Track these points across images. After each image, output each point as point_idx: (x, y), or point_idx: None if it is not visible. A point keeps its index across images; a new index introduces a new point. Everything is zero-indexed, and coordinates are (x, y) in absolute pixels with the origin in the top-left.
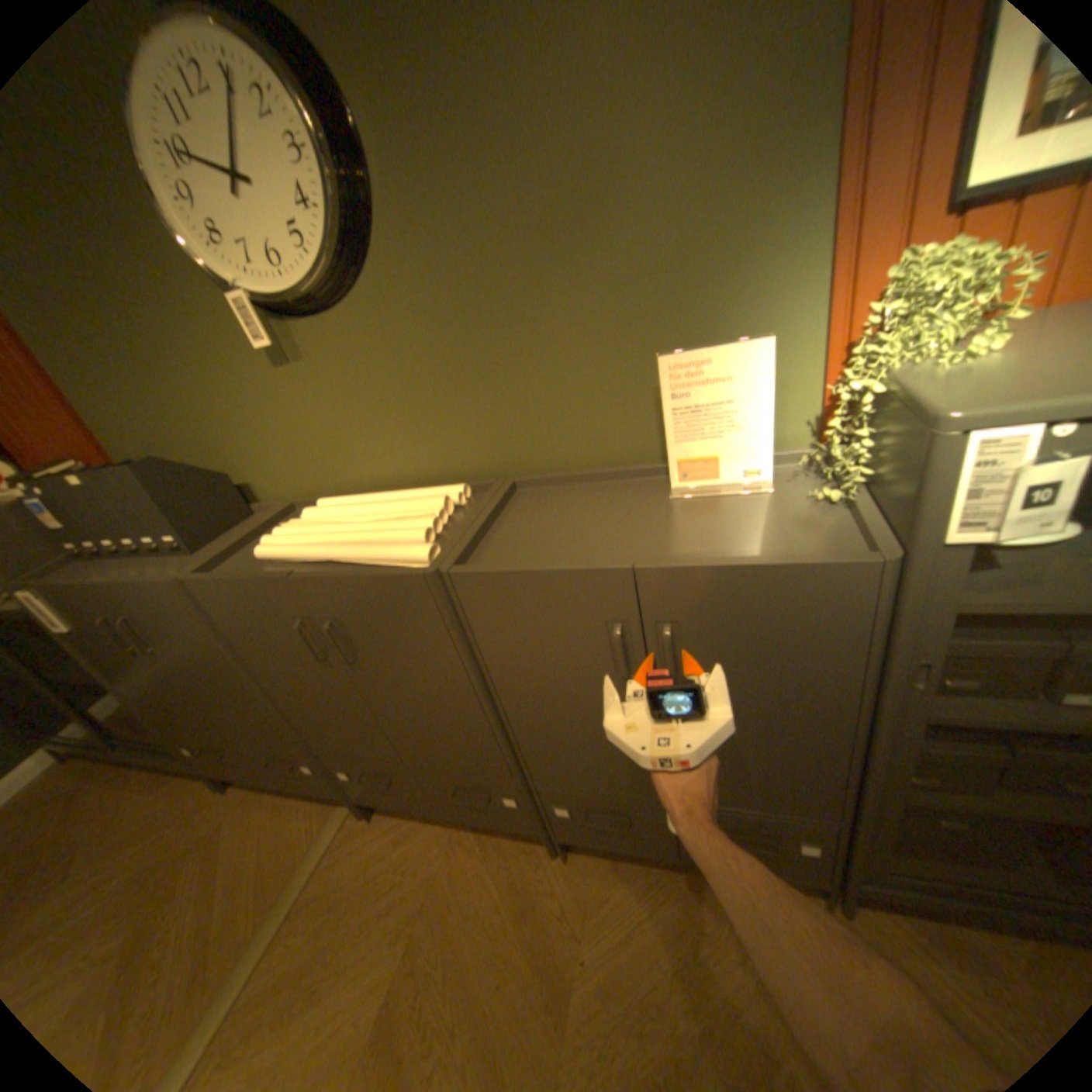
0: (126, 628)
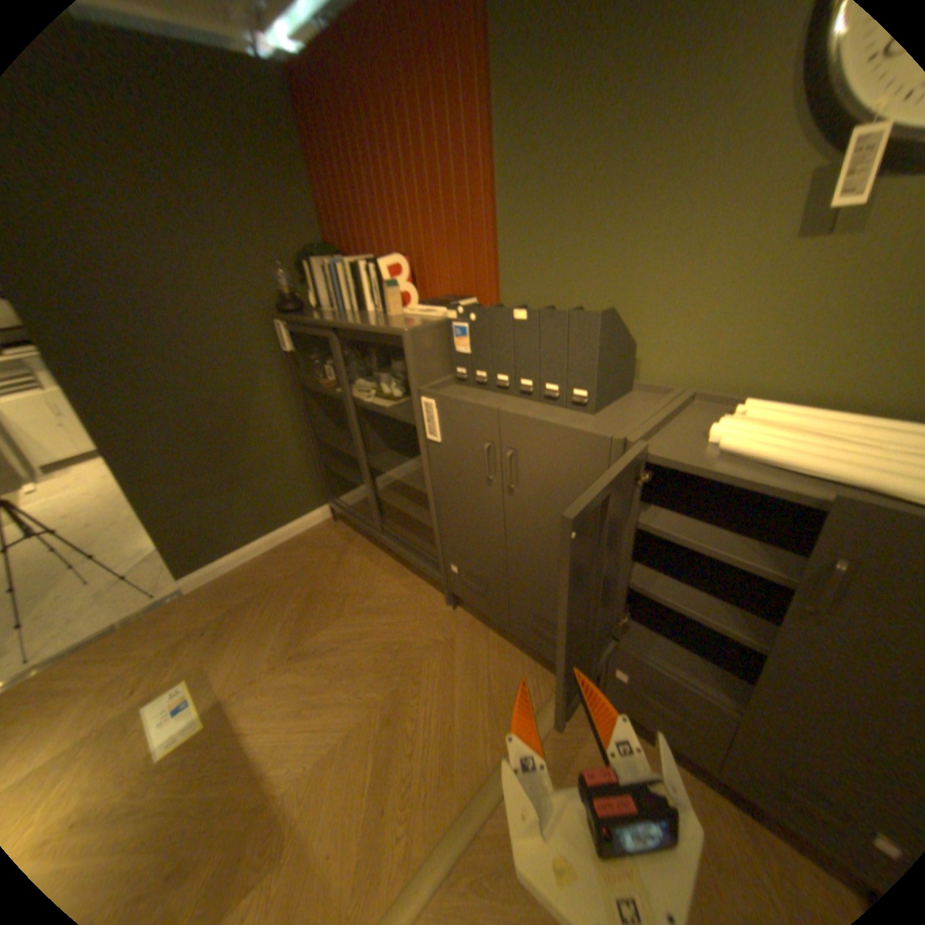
0: (510, 460)
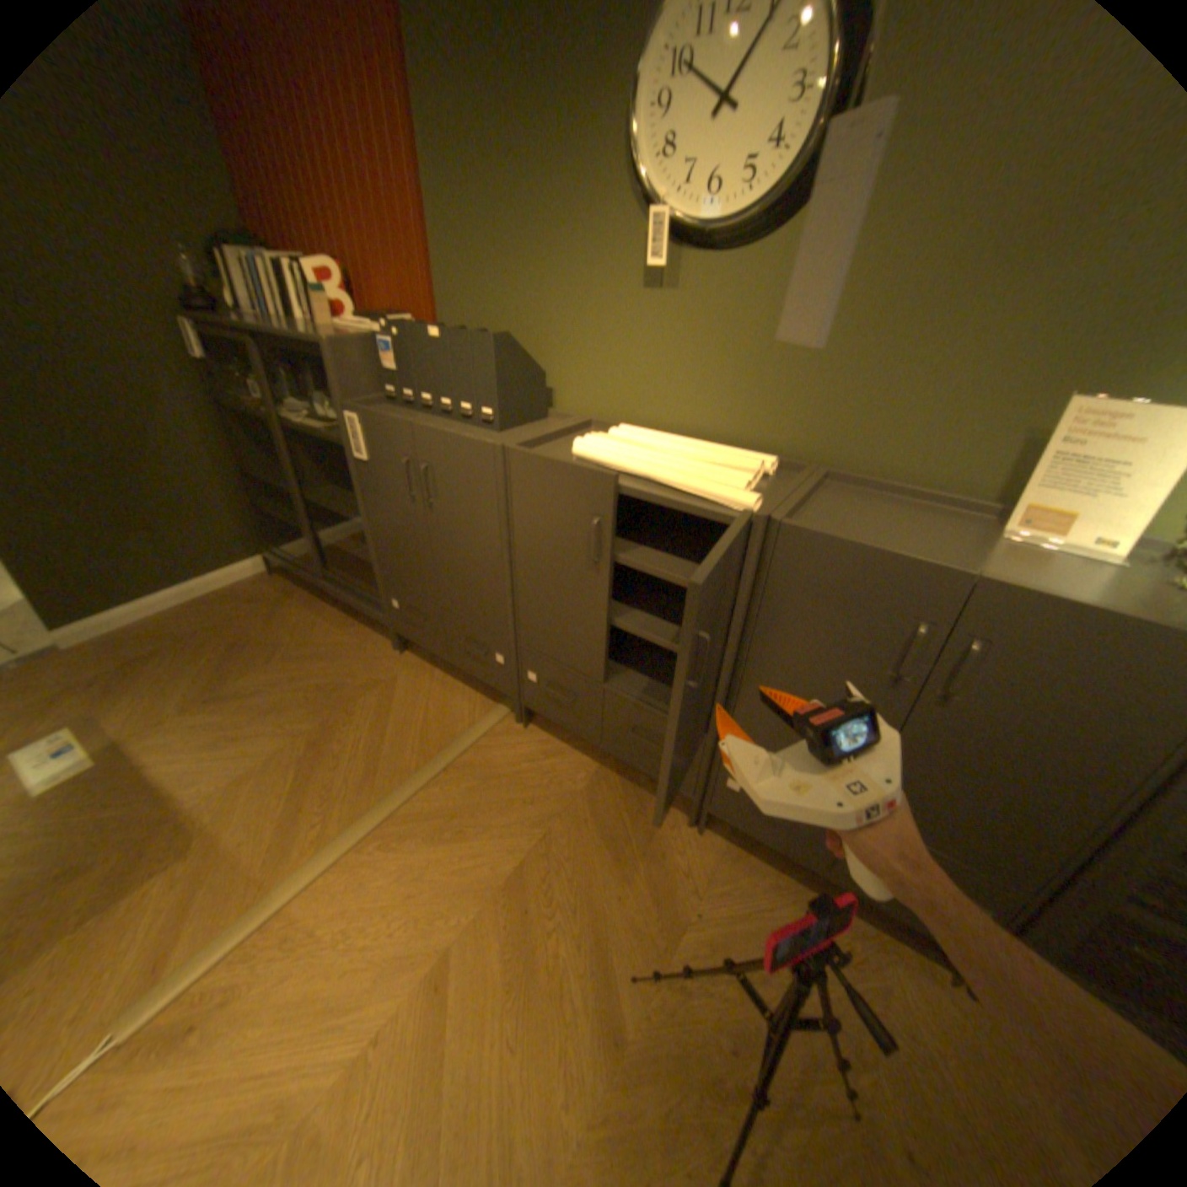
0: (427, 474)
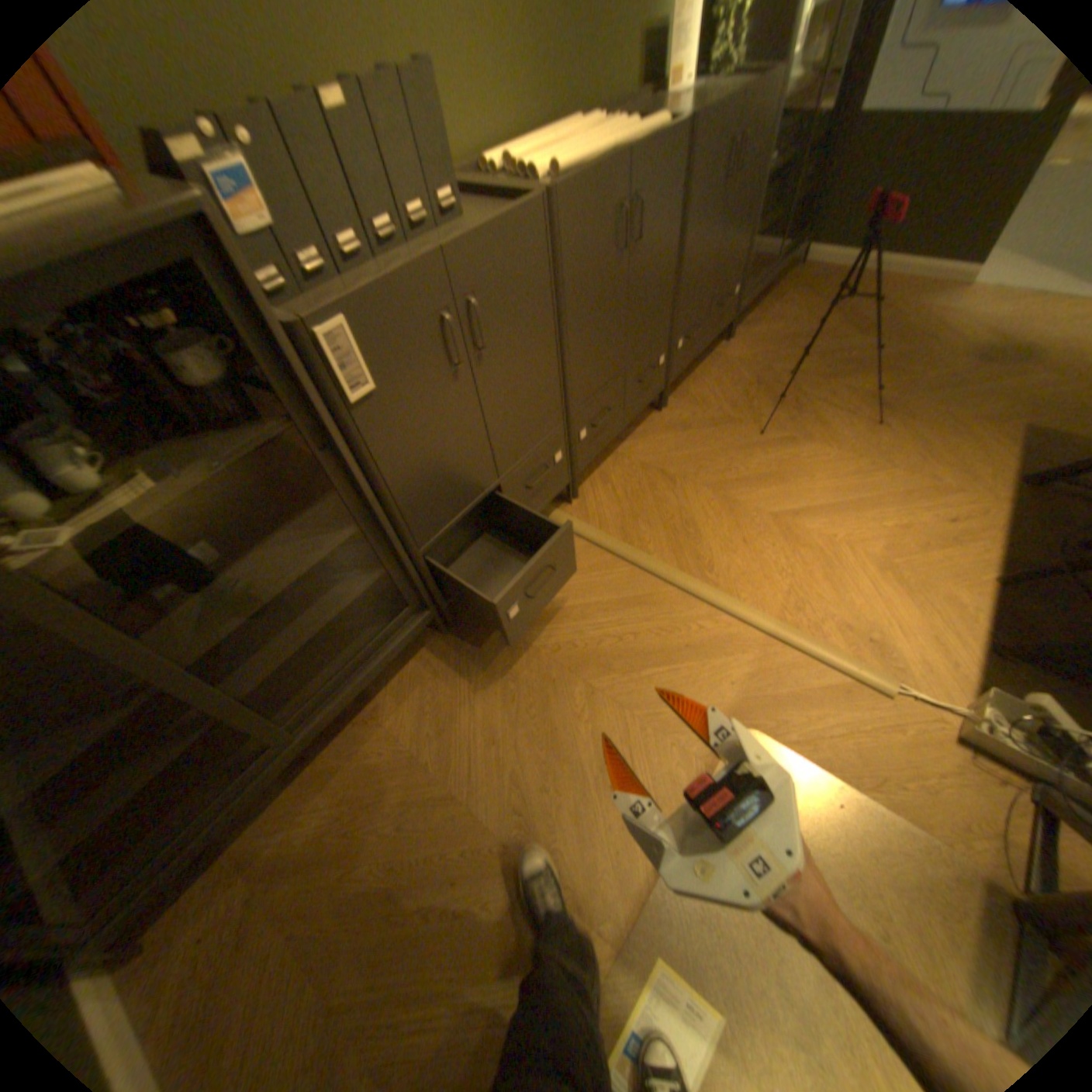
0: (473, 314)
